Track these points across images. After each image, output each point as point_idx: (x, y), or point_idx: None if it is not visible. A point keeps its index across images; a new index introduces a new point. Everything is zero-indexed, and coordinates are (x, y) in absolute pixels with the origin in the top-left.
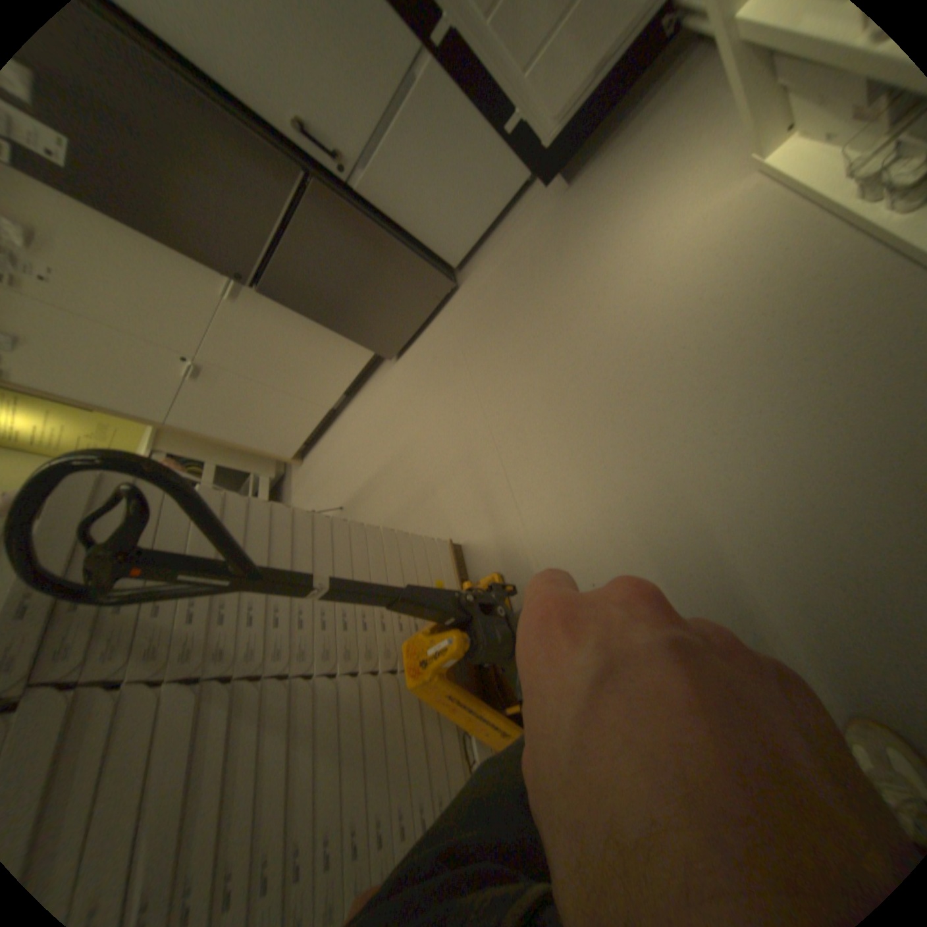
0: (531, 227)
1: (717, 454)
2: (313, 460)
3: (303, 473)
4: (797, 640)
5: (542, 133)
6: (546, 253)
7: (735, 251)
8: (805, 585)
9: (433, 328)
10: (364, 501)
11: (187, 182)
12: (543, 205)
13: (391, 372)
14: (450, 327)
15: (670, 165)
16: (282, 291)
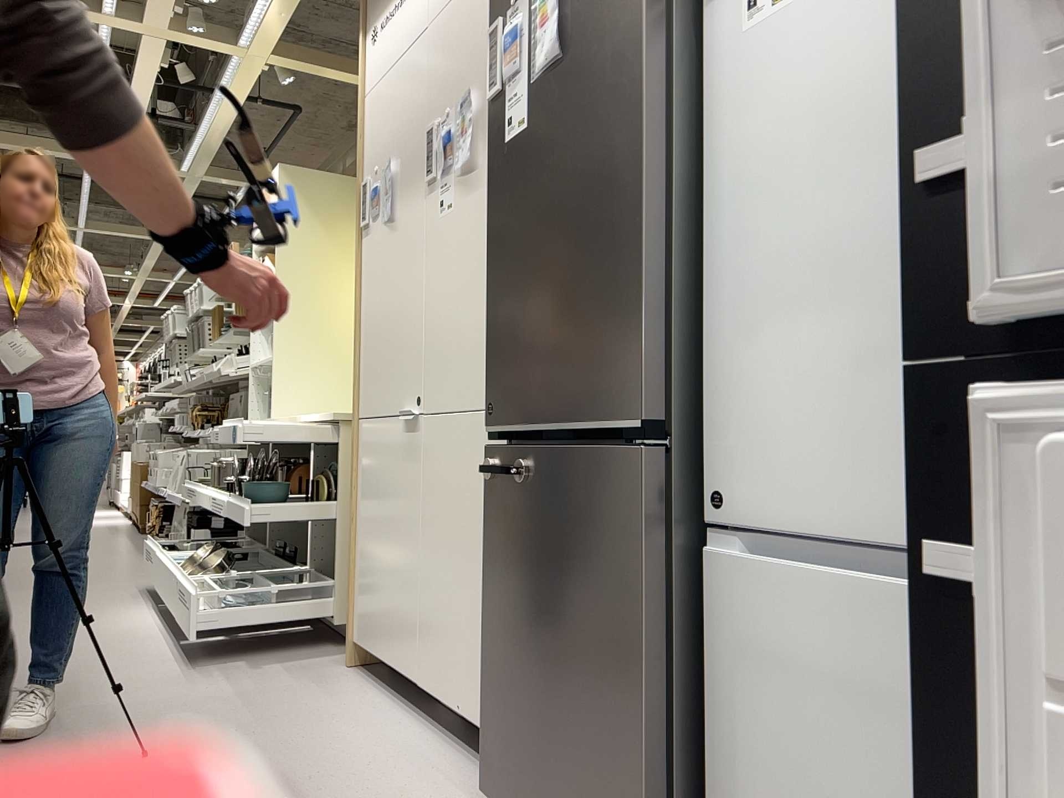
0: None
1: None
2: (340, 682)
3: (323, 671)
4: None
5: None
6: None
7: None
8: None
9: None
10: None
11: (548, 270)
12: None
13: None
14: None
15: None
16: (495, 493)
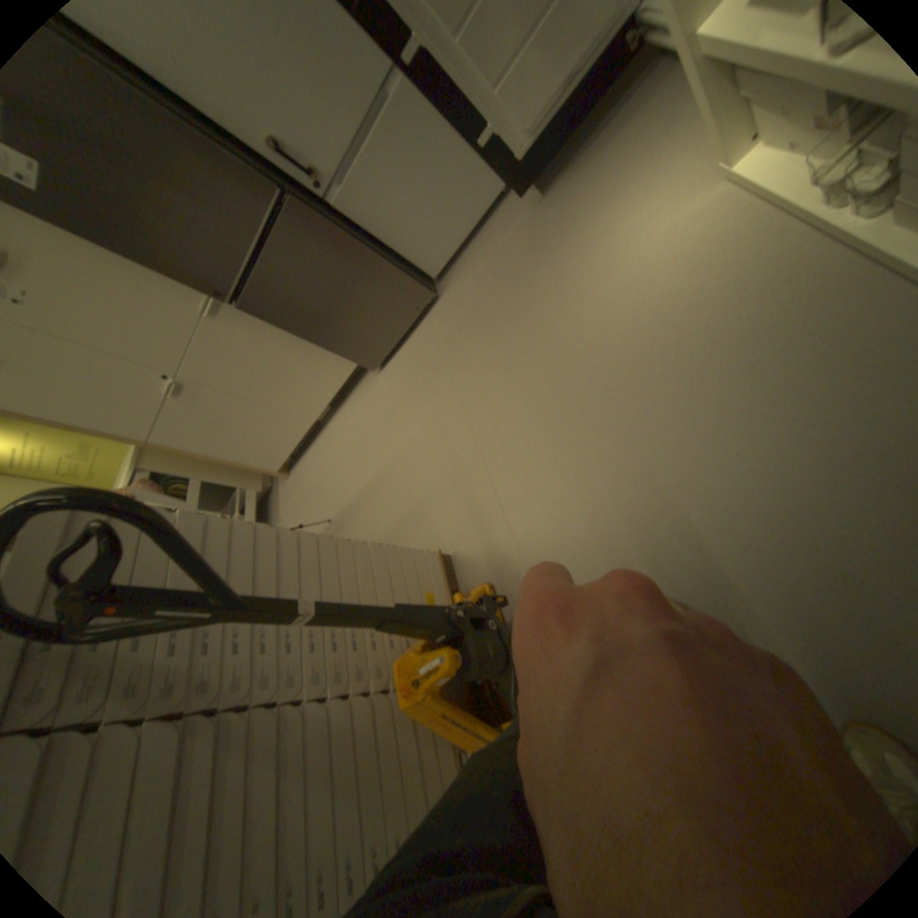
0: (507, 237)
1: (701, 458)
2: (300, 472)
3: (291, 486)
4: (789, 644)
5: (515, 147)
6: (523, 262)
7: (708, 257)
8: (794, 588)
9: (415, 339)
10: (352, 514)
11: (162, 204)
12: (519, 215)
13: (374, 383)
14: (431, 337)
15: (640, 175)
16: (262, 308)
